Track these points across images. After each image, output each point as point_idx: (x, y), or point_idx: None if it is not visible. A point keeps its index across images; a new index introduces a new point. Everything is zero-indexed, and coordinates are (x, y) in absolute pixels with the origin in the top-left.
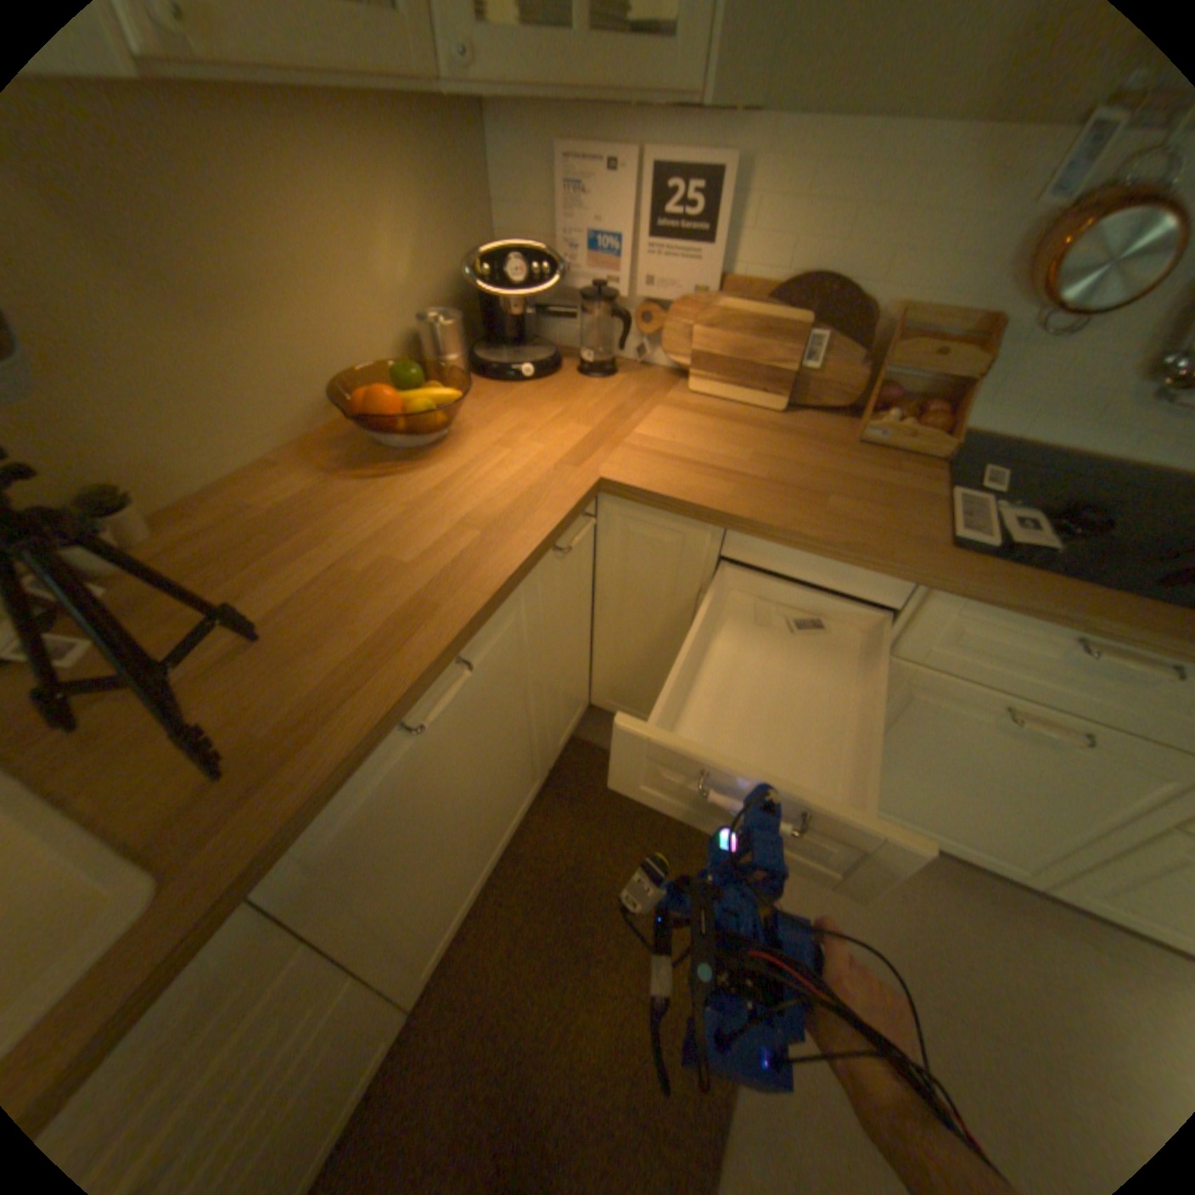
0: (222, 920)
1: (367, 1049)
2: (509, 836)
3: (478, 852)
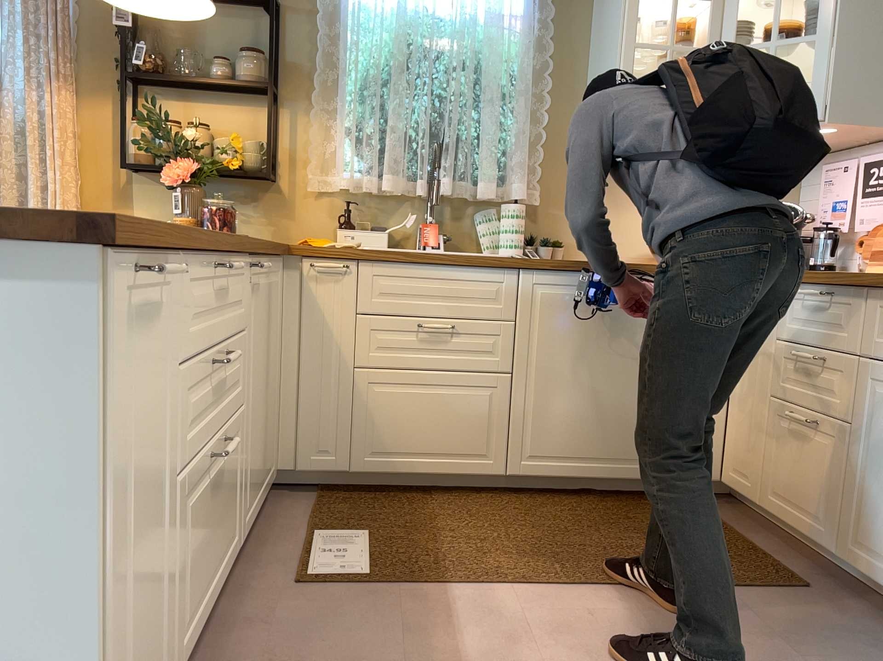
0: (513, 273)
1: (489, 443)
2: (606, 471)
3: (583, 433)
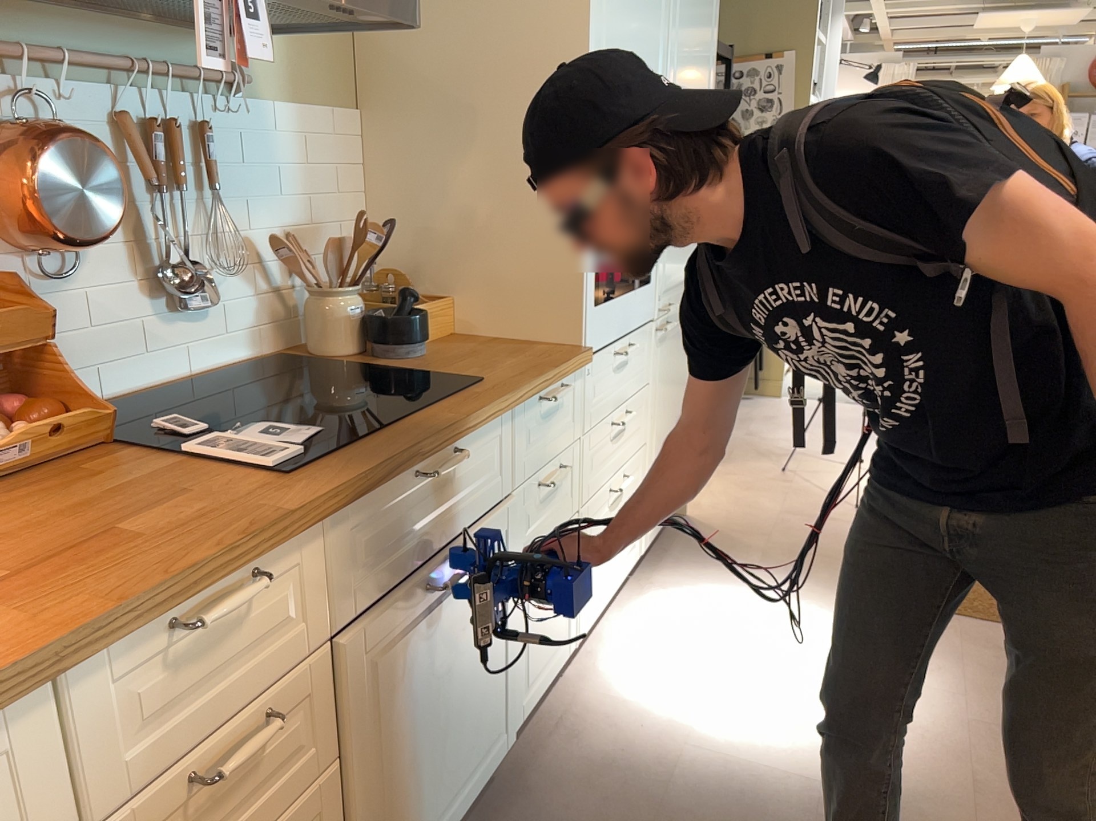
0: None
1: None
2: None
3: None
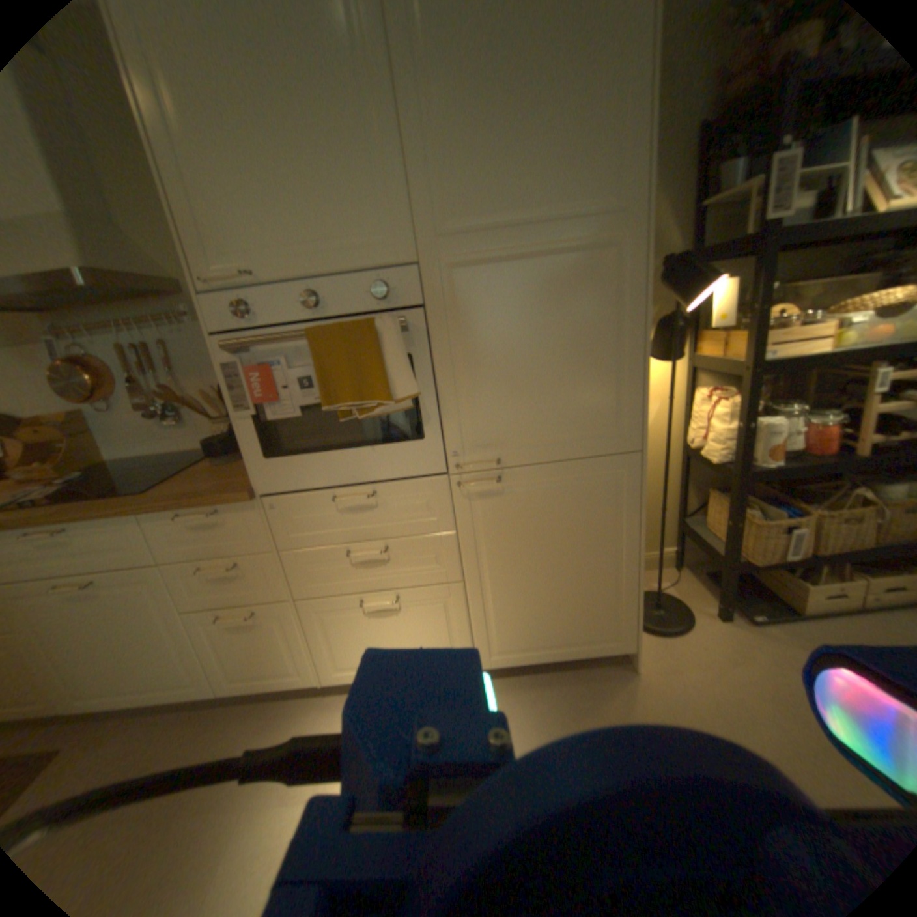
0: None
1: None
2: None
3: None
